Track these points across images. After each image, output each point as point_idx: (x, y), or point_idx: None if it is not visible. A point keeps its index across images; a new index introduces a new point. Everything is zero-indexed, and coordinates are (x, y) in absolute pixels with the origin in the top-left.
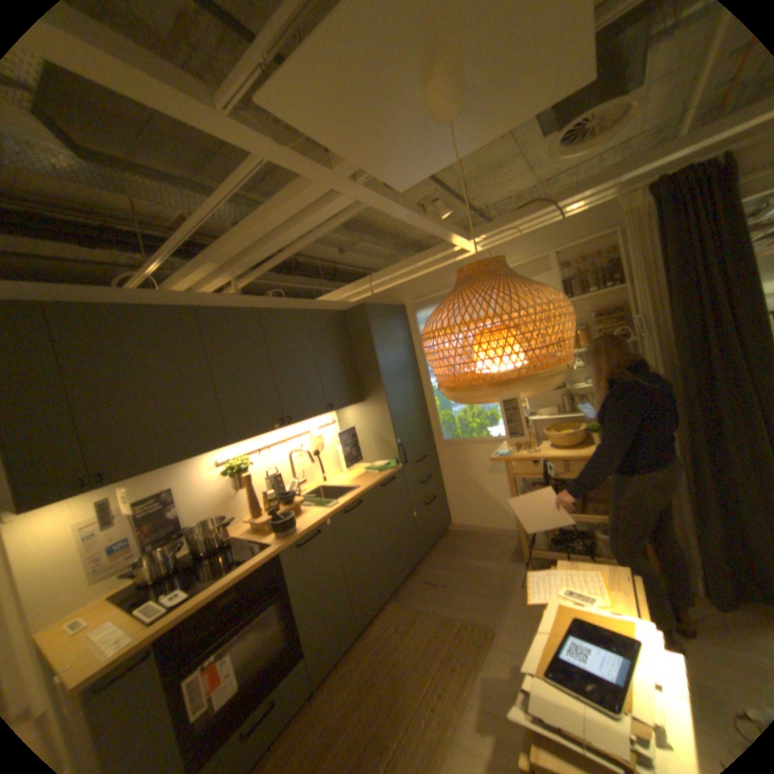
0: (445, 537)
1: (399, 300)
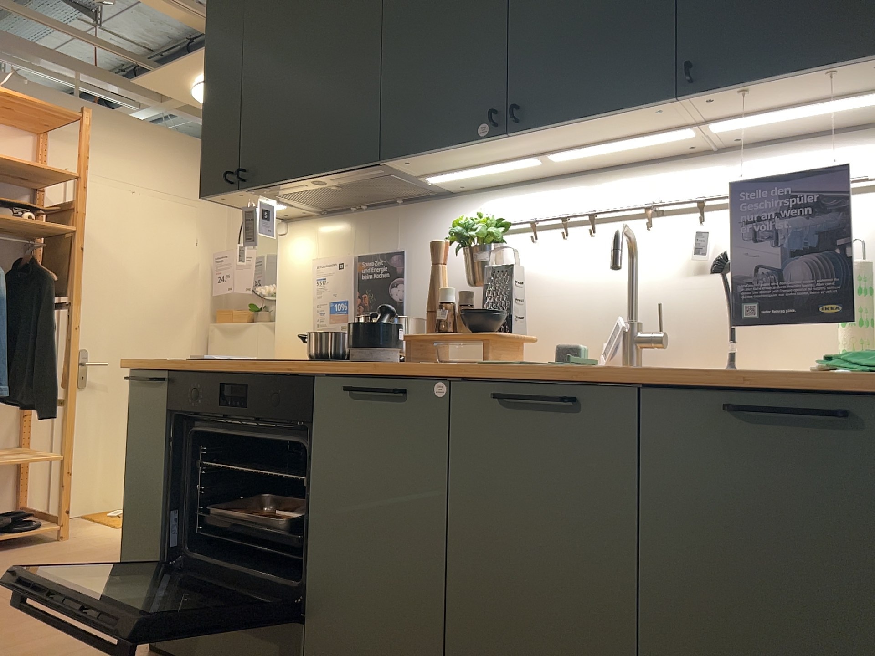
0: None
1: None
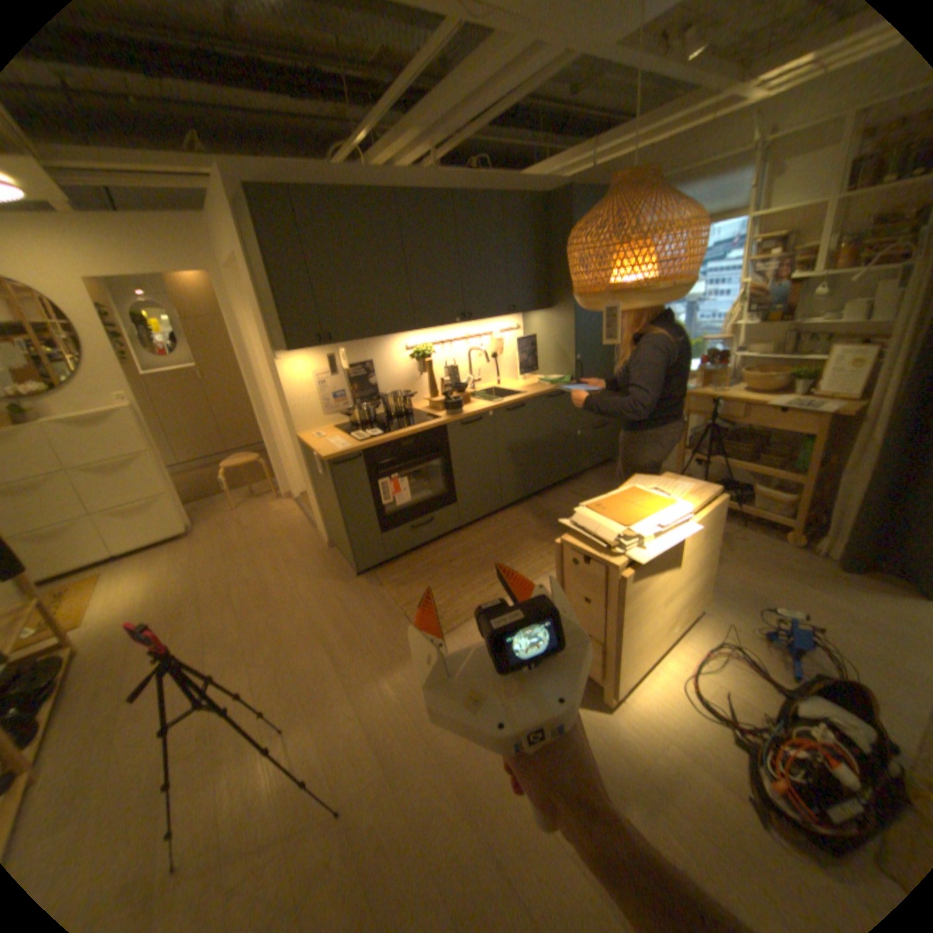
0: (608, 466)
1: None
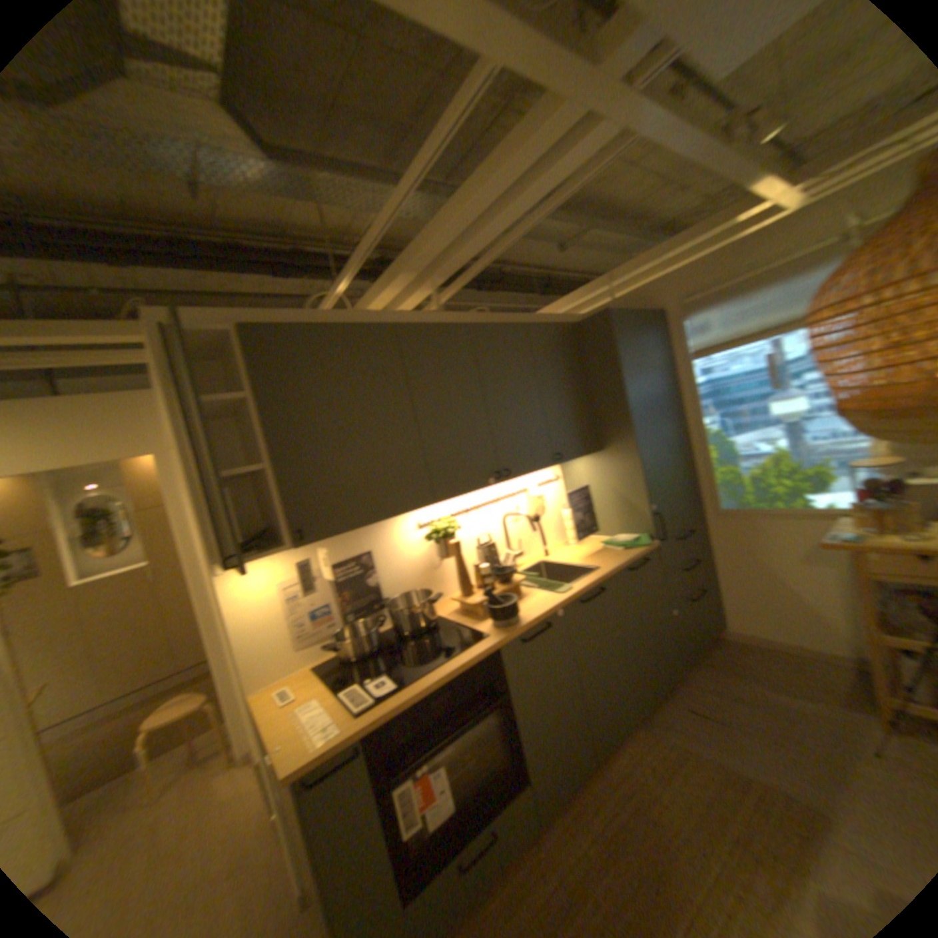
0: (718, 649)
1: (657, 302)
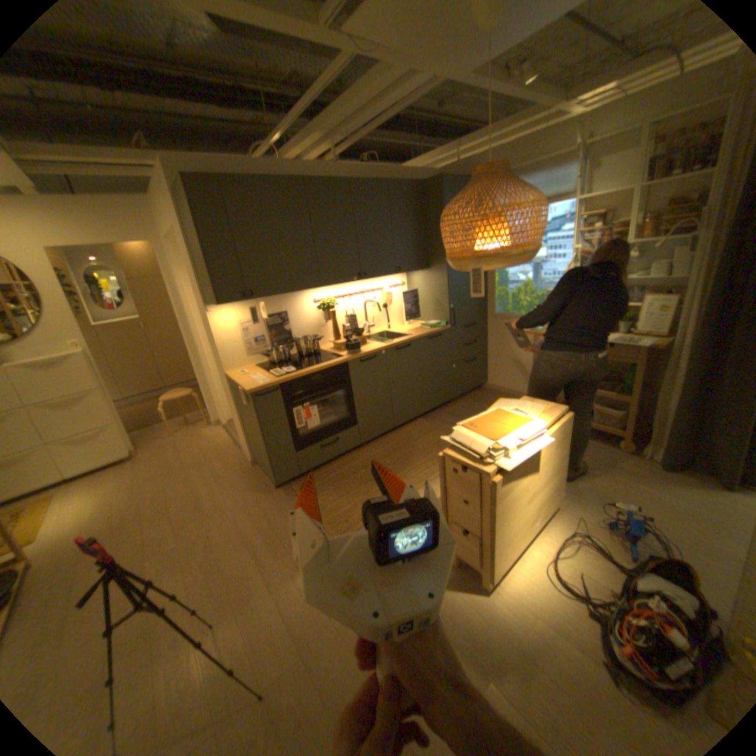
0: (478, 392)
1: None
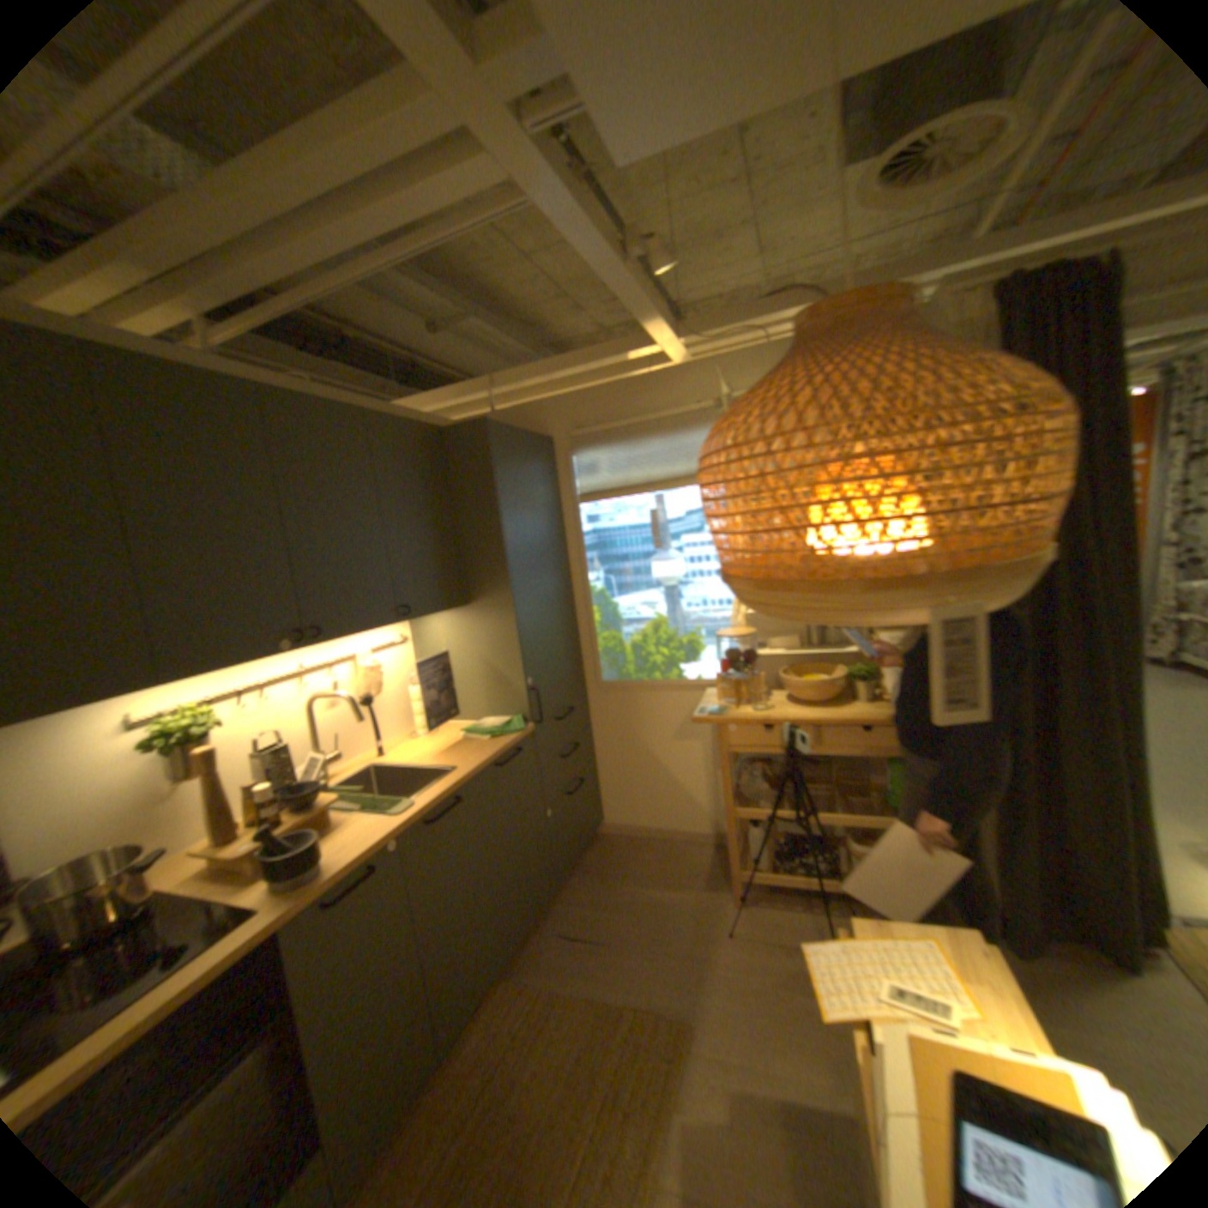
0: (594, 848)
1: (545, 428)
